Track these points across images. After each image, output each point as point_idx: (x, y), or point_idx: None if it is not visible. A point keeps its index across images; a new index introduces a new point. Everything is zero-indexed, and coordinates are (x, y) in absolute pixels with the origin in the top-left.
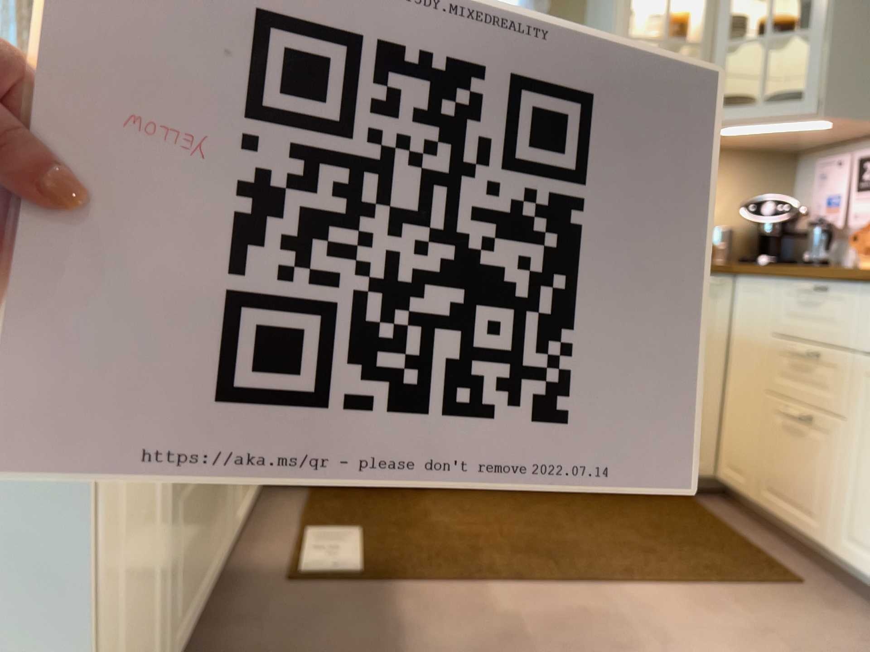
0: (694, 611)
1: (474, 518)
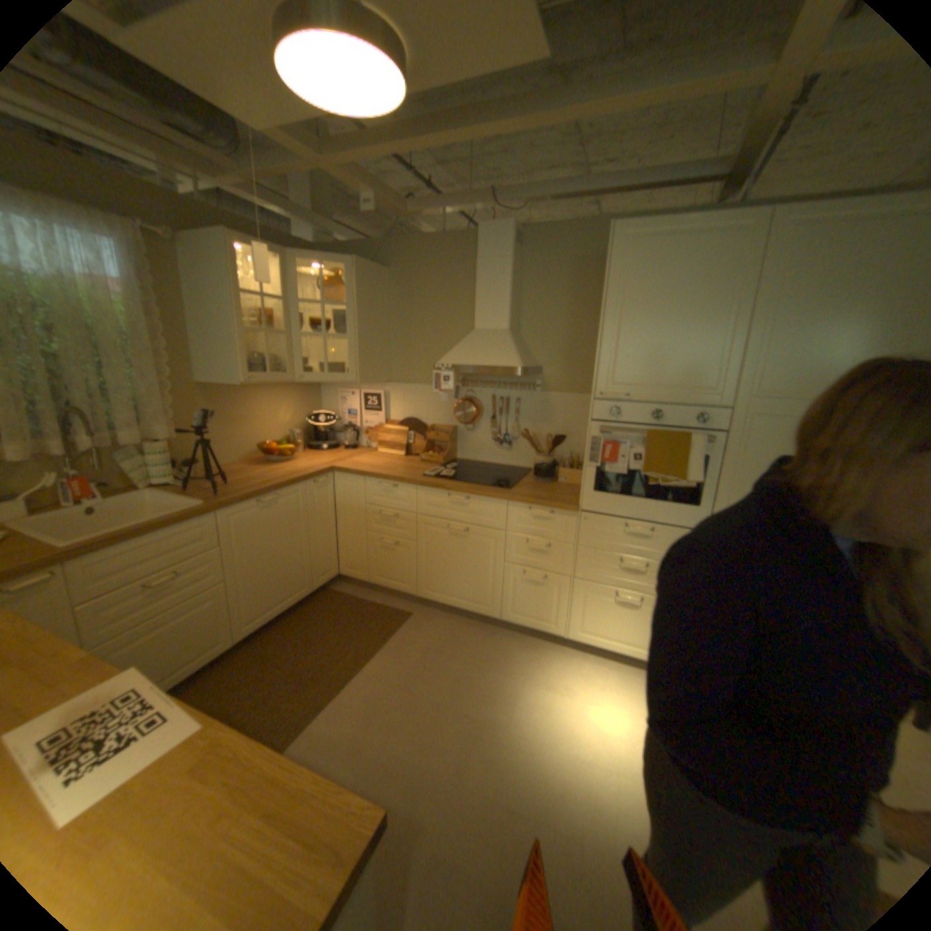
0: (394, 660)
1: (242, 690)
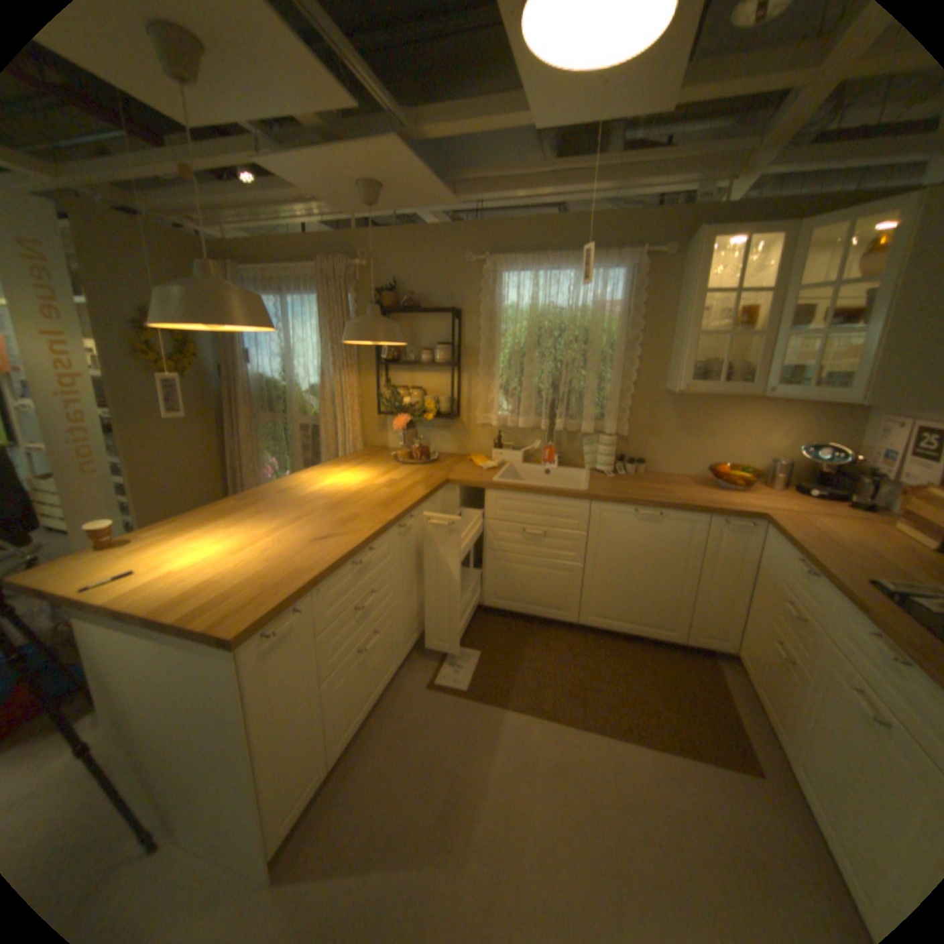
0: (661, 778)
1: (551, 654)
